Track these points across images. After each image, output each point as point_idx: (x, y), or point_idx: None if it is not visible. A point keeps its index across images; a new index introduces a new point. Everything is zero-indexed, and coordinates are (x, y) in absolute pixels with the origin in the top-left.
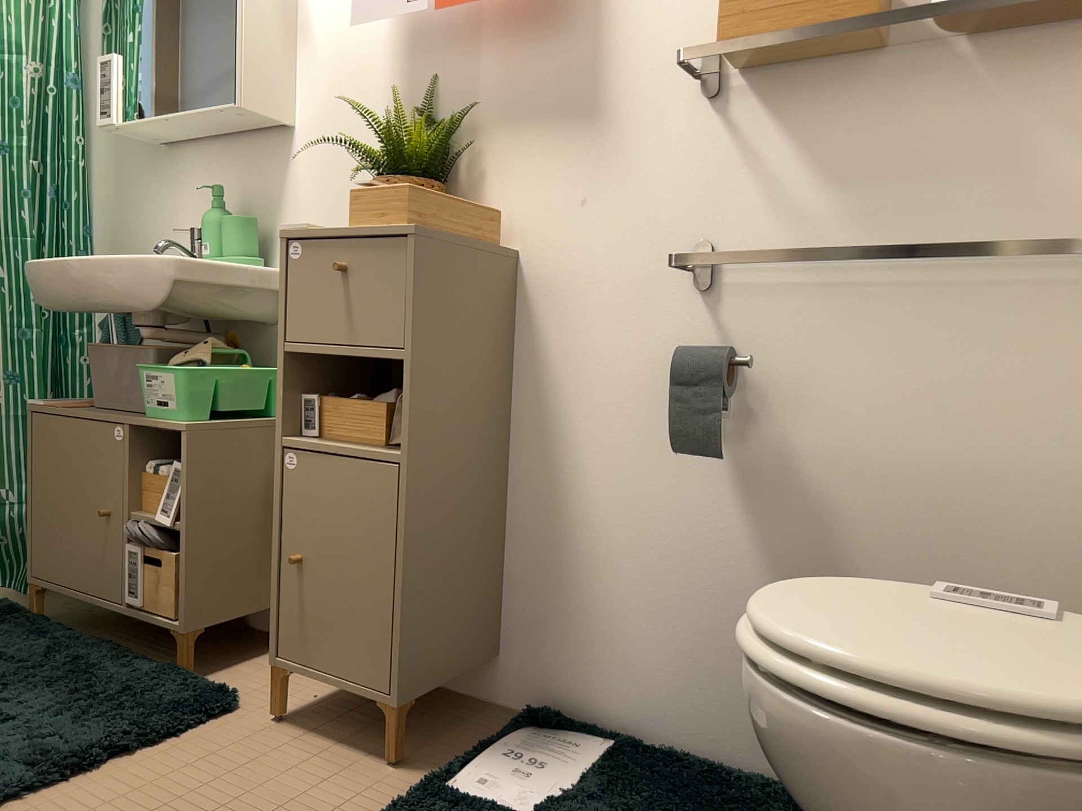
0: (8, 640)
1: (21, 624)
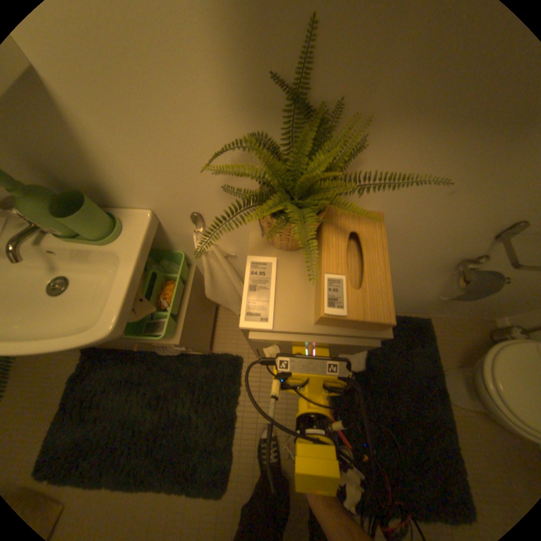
0: (124, 380)
1: (113, 364)
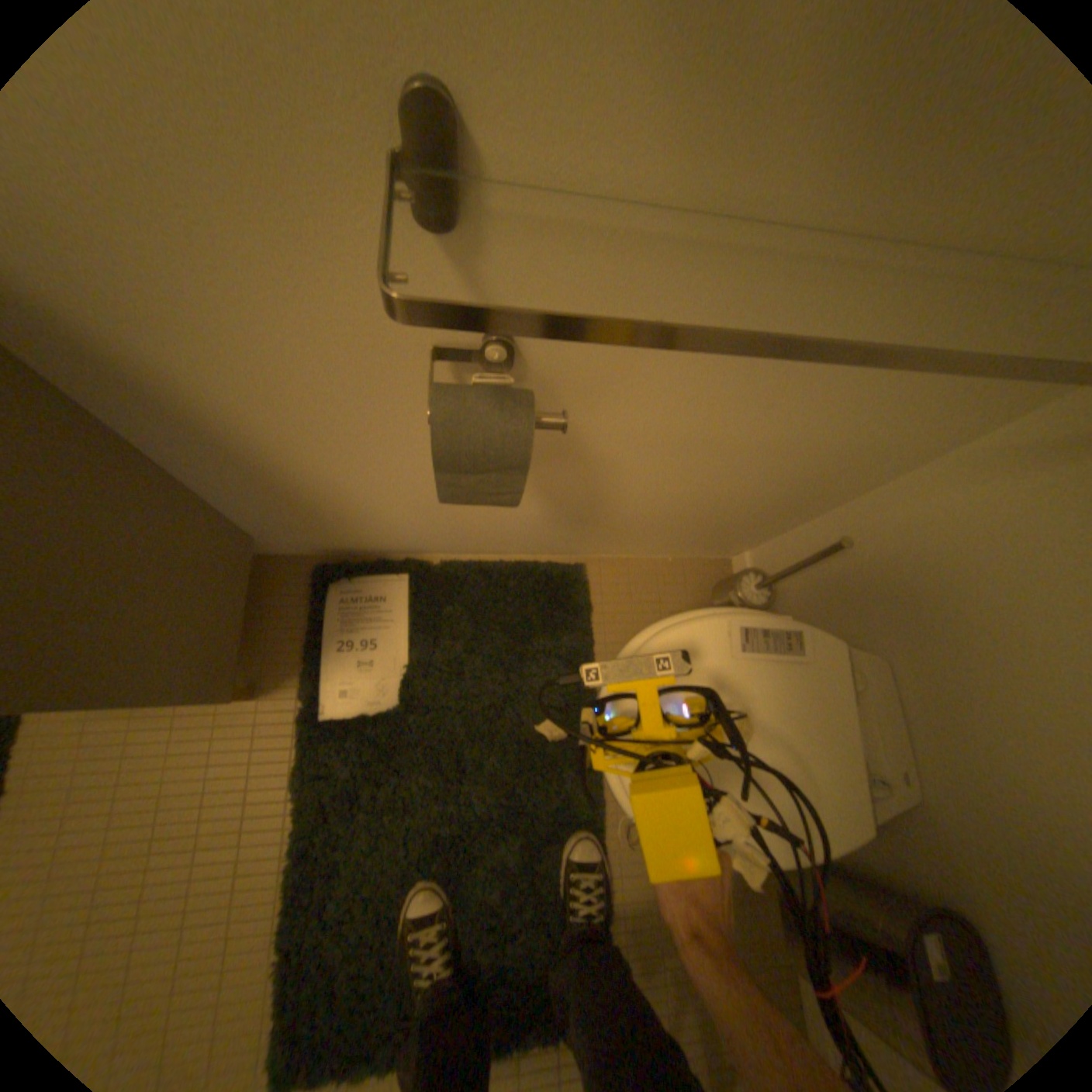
0: None
1: None
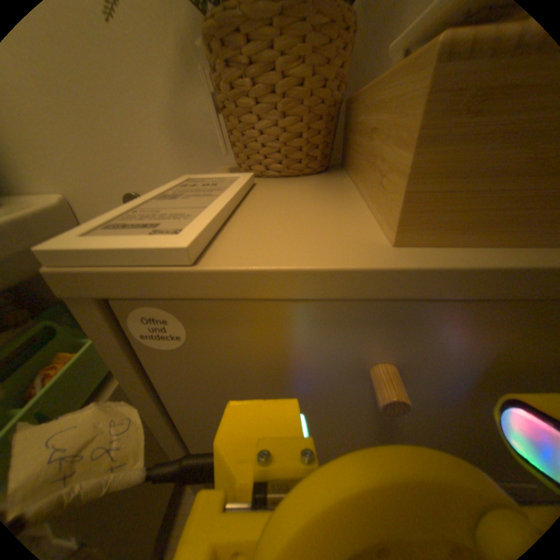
0: None
1: None
